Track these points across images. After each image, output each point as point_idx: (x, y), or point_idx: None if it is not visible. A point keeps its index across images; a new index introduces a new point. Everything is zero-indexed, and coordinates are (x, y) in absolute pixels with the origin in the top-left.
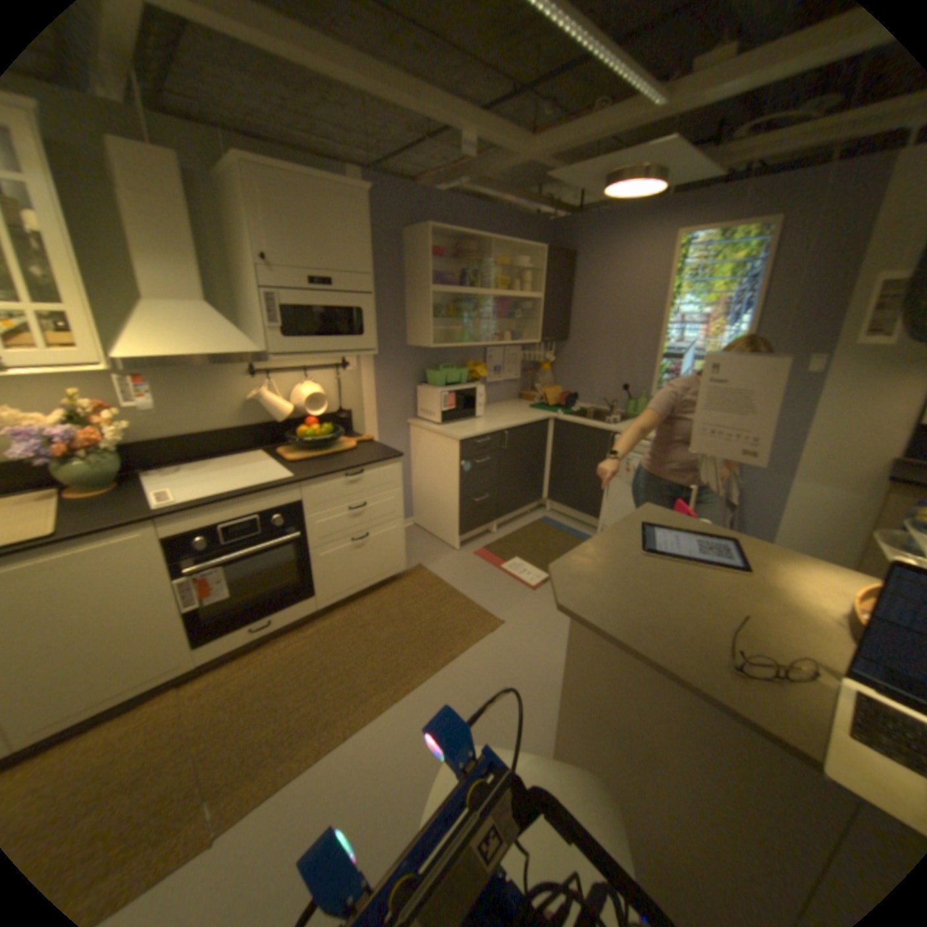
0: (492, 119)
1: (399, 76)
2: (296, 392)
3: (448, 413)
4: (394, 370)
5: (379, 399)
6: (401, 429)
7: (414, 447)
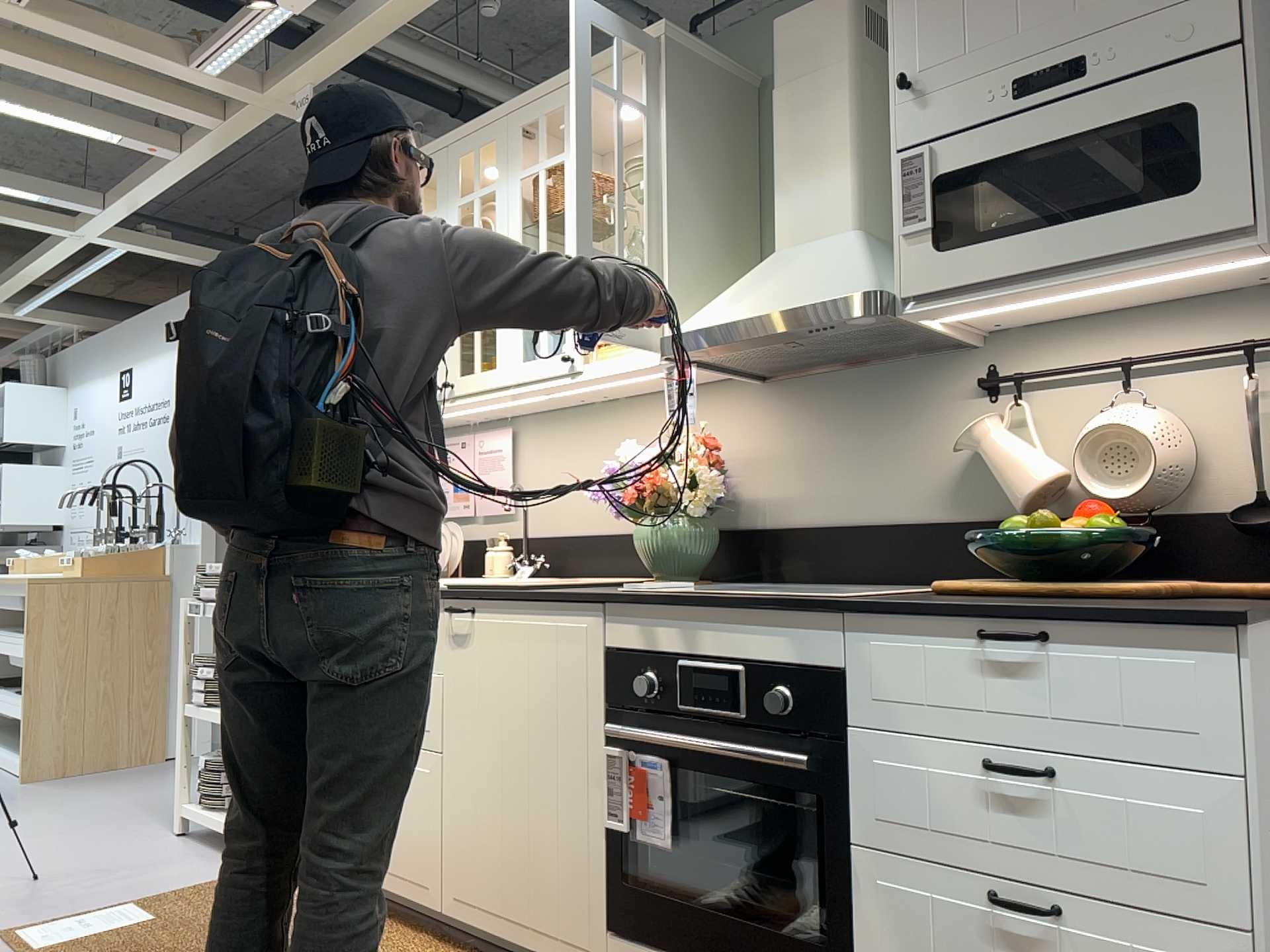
0: None
1: None
2: (1085, 427)
3: None
4: None
5: None
6: None
7: None
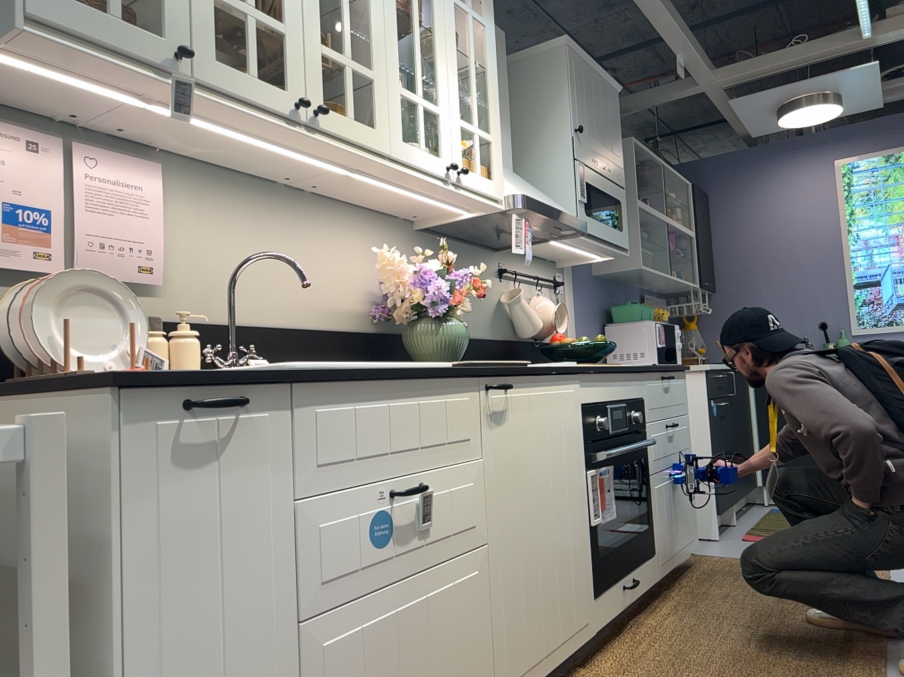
0: (700, 48)
1: (668, 1)
2: (539, 302)
3: (664, 349)
4: (589, 301)
5: (581, 335)
6: None
7: None
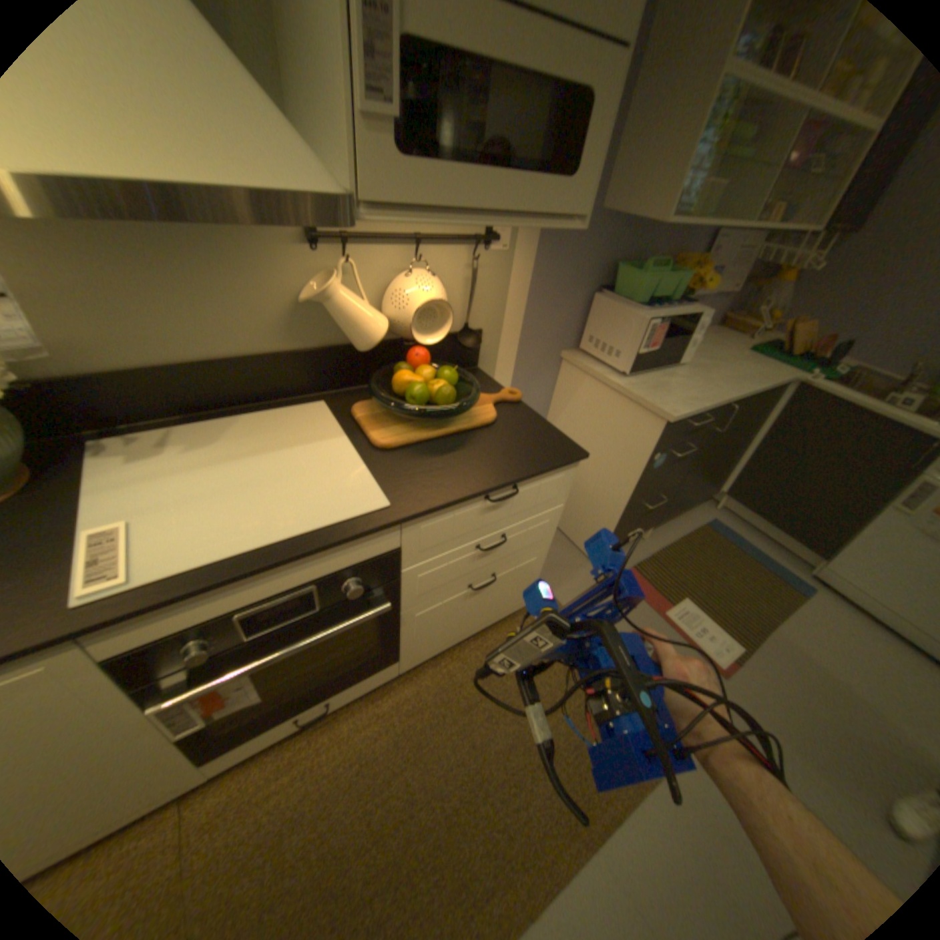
0: None
1: None
2: (398, 288)
3: (648, 355)
4: (570, 254)
5: (531, 310)
6: (549, 363)
7: (563, 396)
